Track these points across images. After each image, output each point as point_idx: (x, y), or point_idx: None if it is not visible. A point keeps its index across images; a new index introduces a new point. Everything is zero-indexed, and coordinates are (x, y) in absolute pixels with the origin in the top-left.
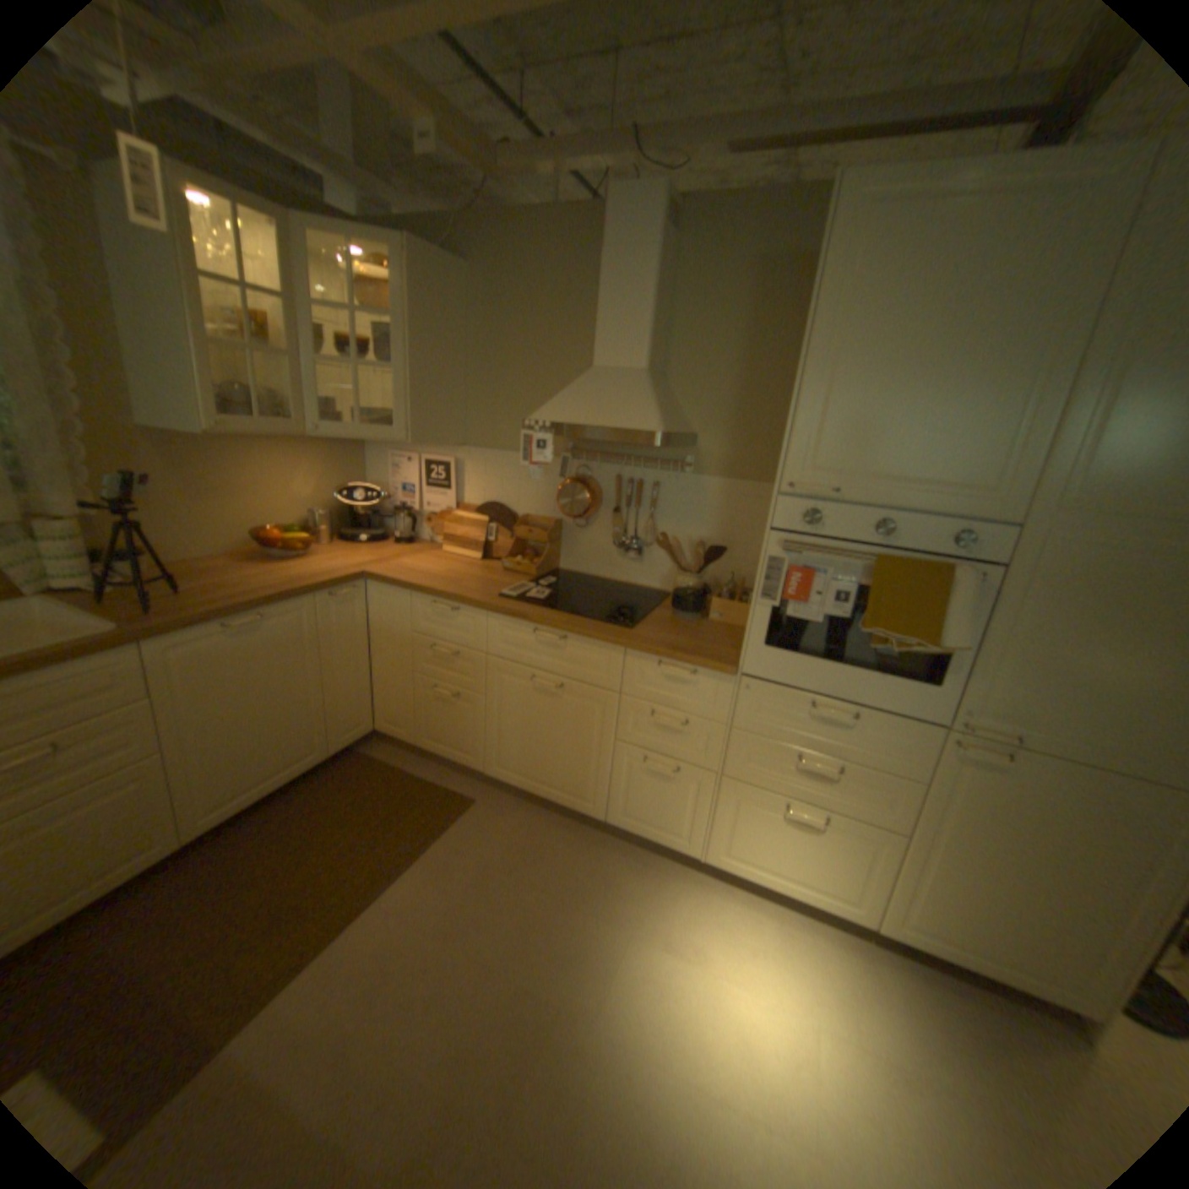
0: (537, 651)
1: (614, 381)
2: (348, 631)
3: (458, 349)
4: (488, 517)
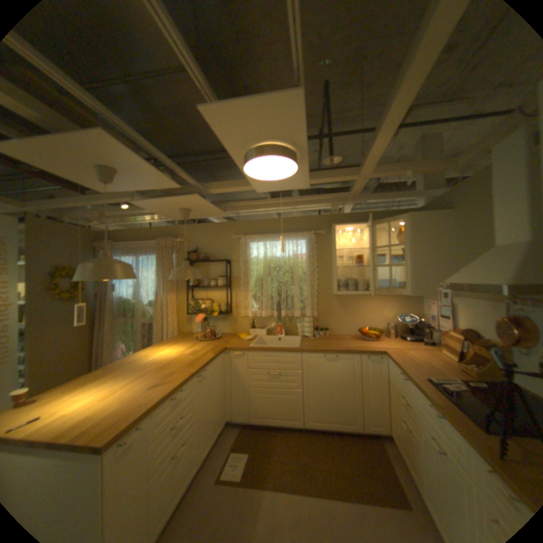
0: (435, 422)
1: (502, 253)
2: (377, 376)
3: (451, 248)
4: (467, 338)
